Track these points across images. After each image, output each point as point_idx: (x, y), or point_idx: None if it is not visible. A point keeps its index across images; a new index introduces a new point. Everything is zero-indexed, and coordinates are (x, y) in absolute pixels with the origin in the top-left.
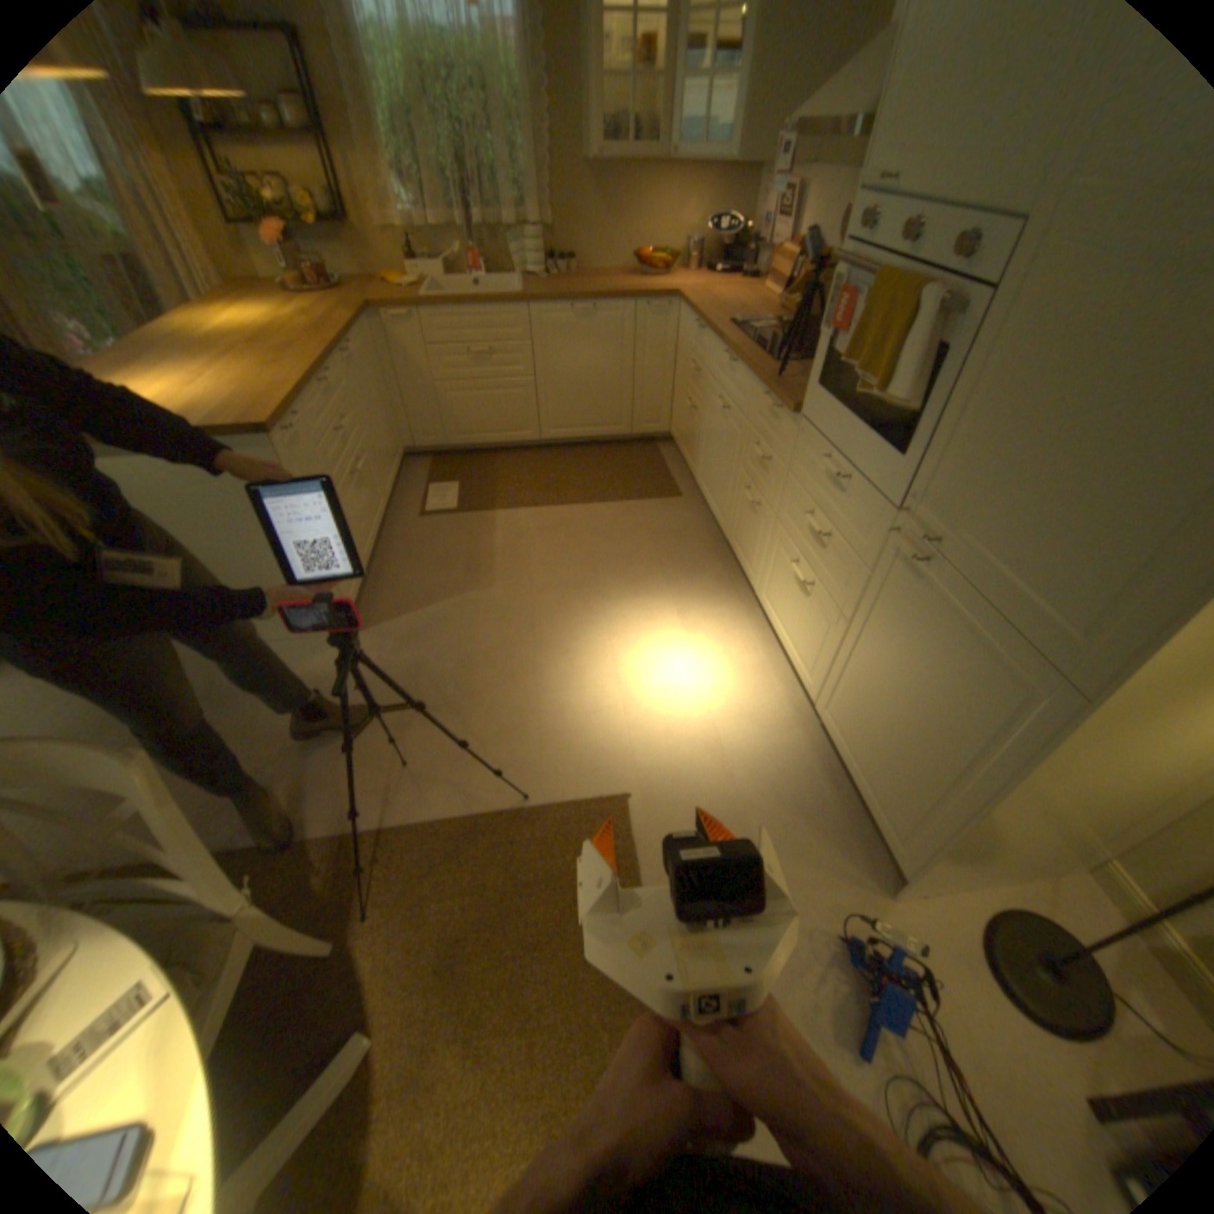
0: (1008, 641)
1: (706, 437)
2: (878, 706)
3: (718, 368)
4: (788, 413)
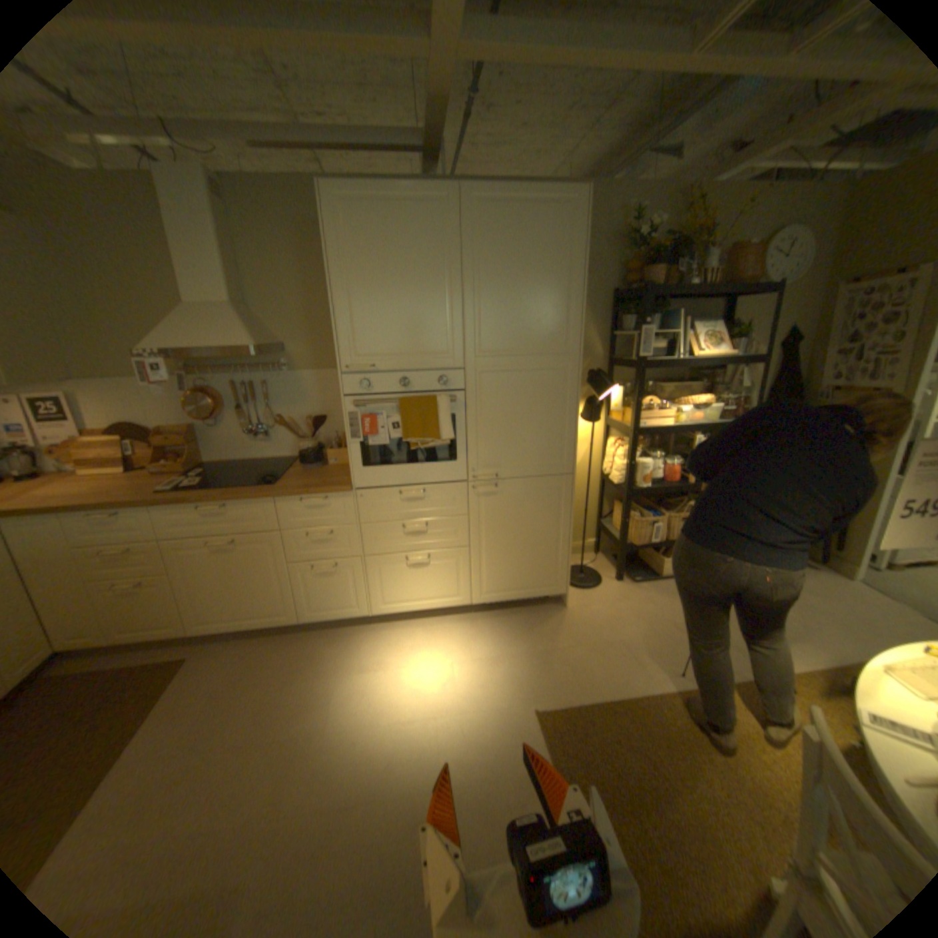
0: (542, 479)
1: (194, 585)
2: (510, 554)
3: (183, 525)
4: (345, 492)
